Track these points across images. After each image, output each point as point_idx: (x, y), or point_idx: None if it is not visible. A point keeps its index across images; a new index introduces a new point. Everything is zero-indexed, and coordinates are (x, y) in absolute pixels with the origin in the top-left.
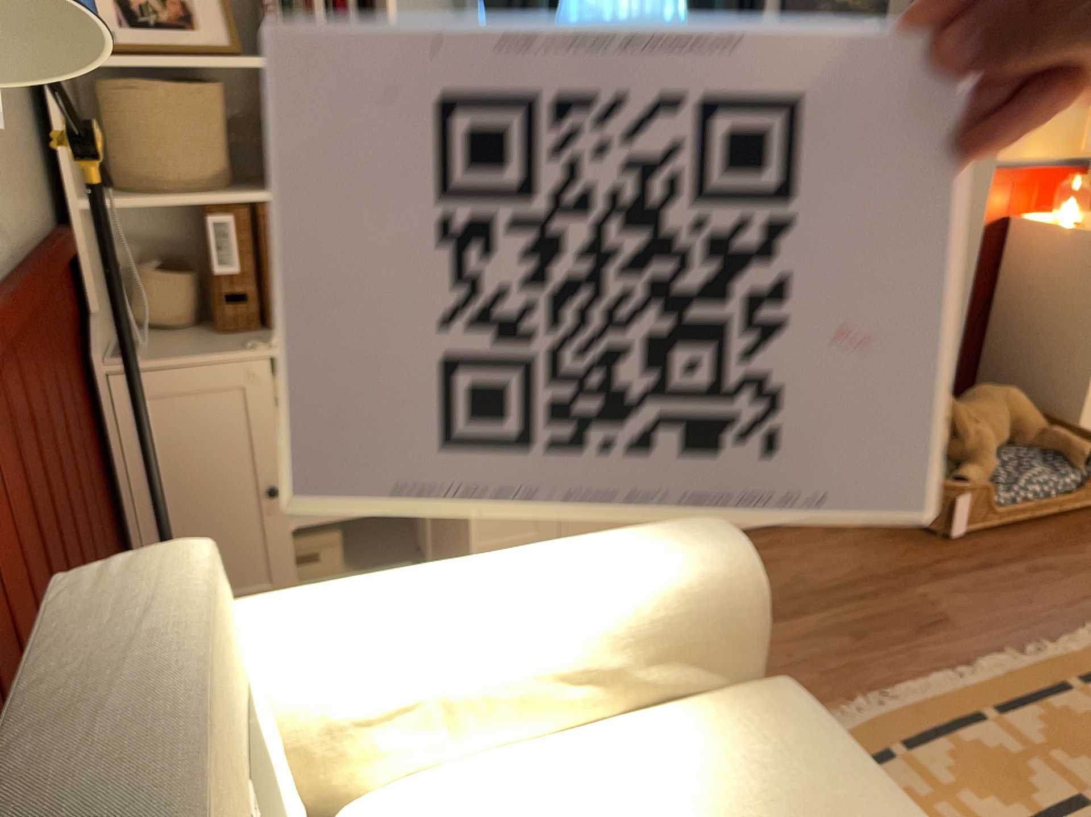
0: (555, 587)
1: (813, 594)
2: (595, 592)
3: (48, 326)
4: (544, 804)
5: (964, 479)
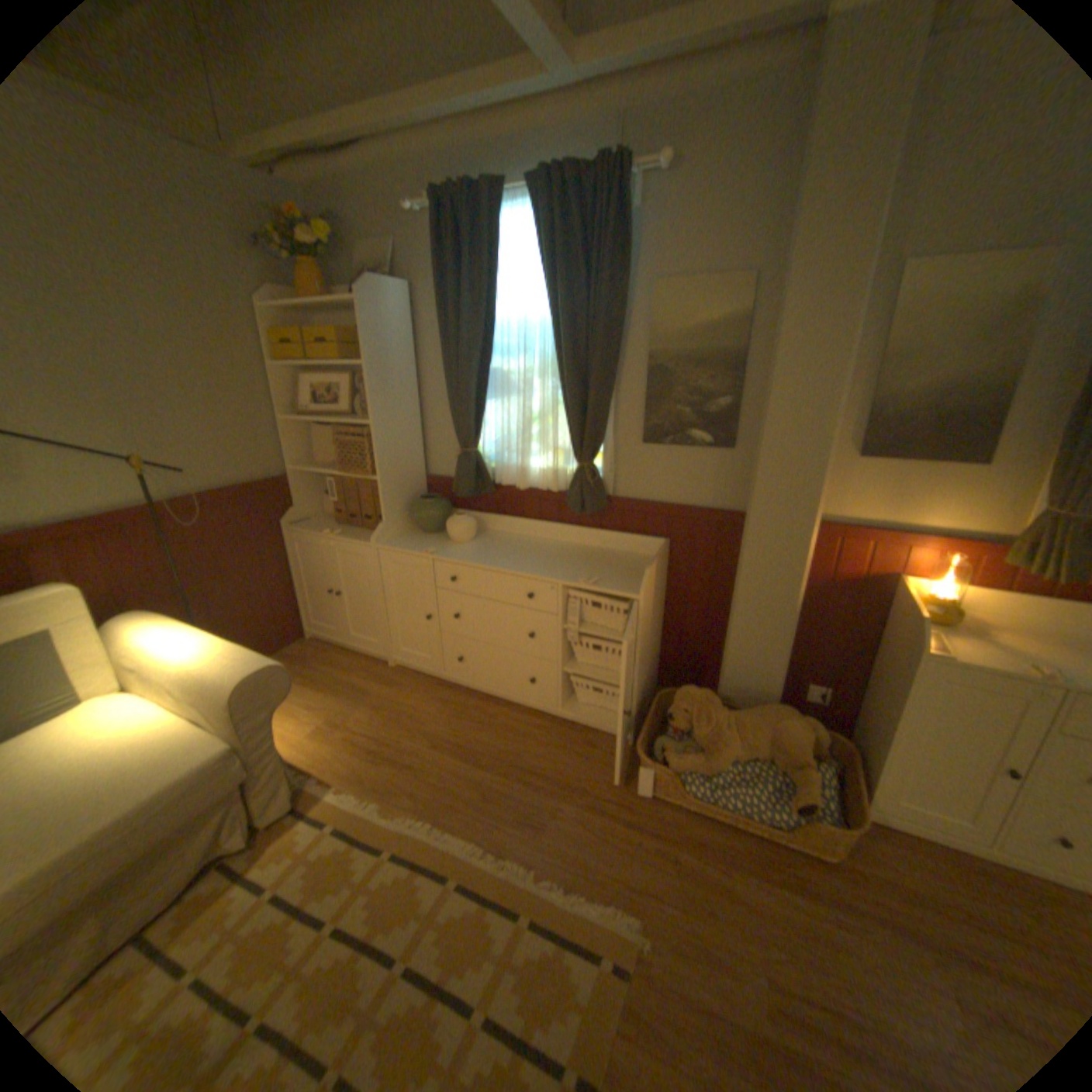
0: (187, 656)
1: (510, 765)
2: (189, 665)
3: (239, 509)
4: (121, 724)
5: (665, 759)
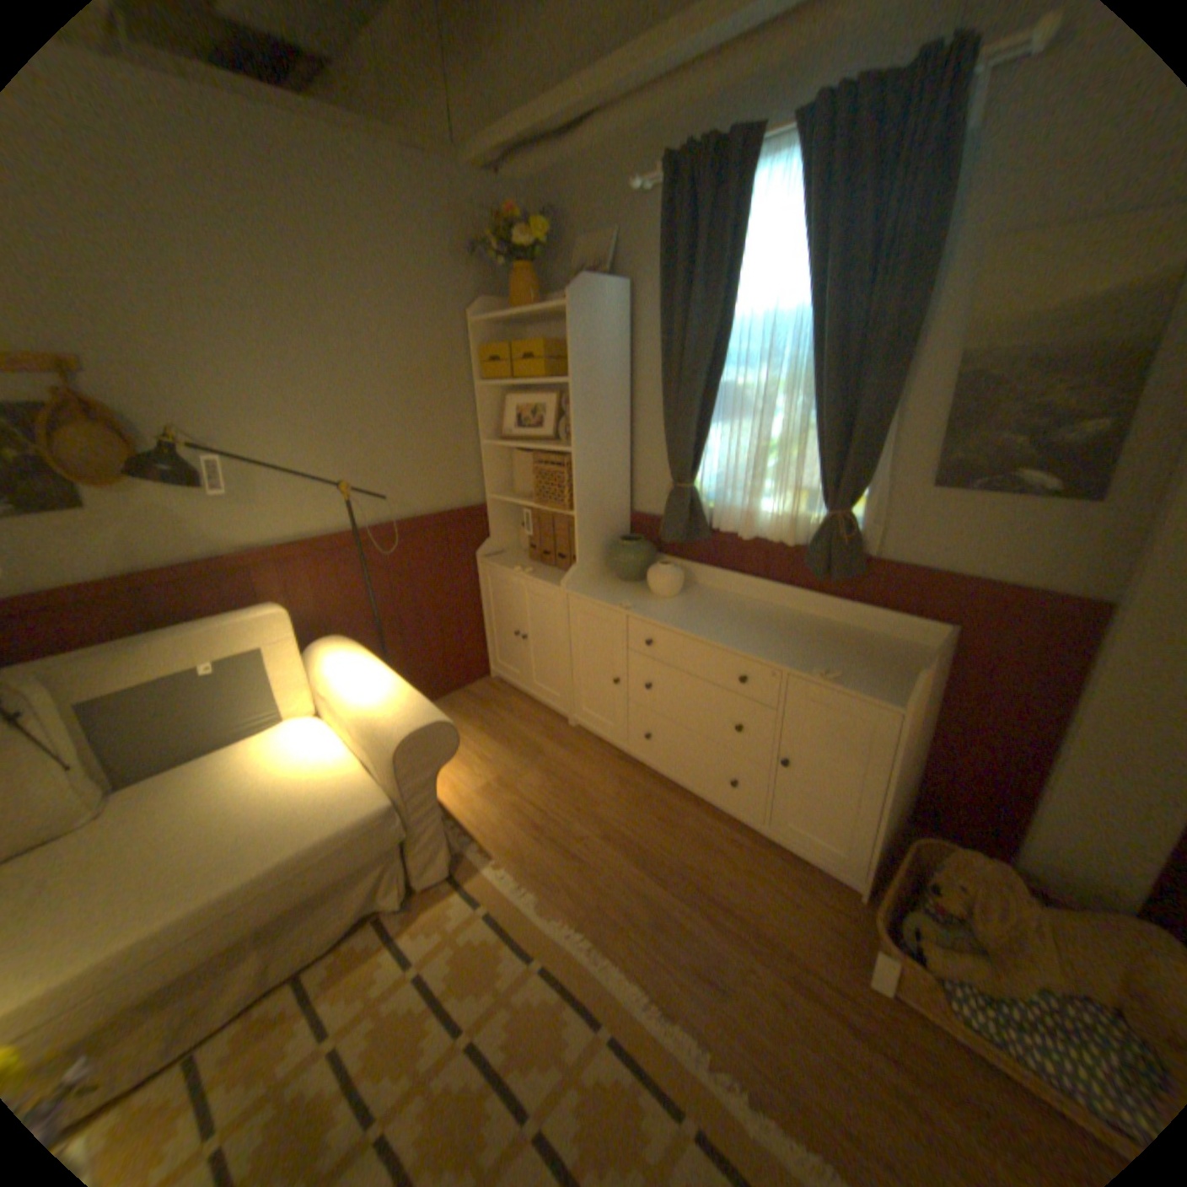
0: (366, 696)
1: (695, 888)
2: (366, 707)
3: (438, 538)
4: (306, 755)
5: (923, 952)
